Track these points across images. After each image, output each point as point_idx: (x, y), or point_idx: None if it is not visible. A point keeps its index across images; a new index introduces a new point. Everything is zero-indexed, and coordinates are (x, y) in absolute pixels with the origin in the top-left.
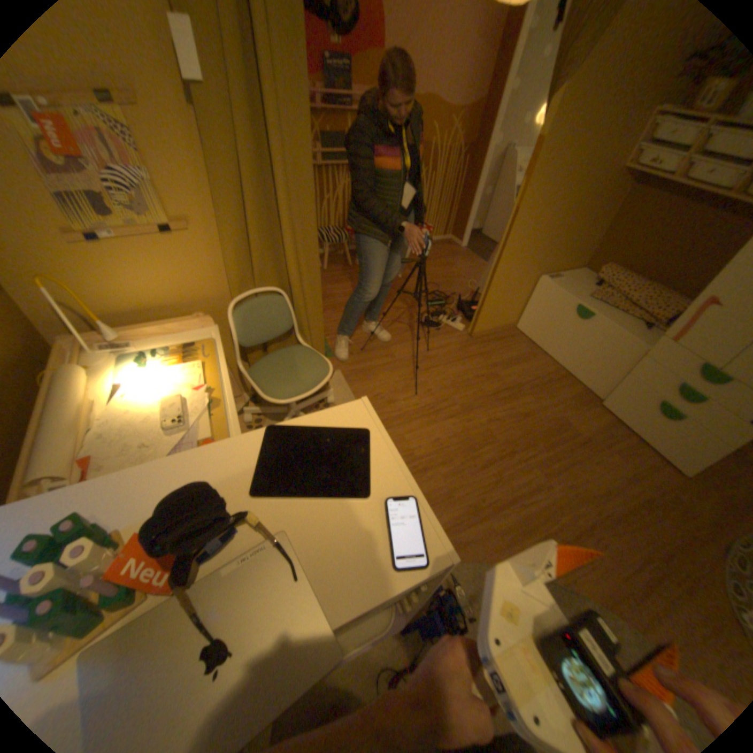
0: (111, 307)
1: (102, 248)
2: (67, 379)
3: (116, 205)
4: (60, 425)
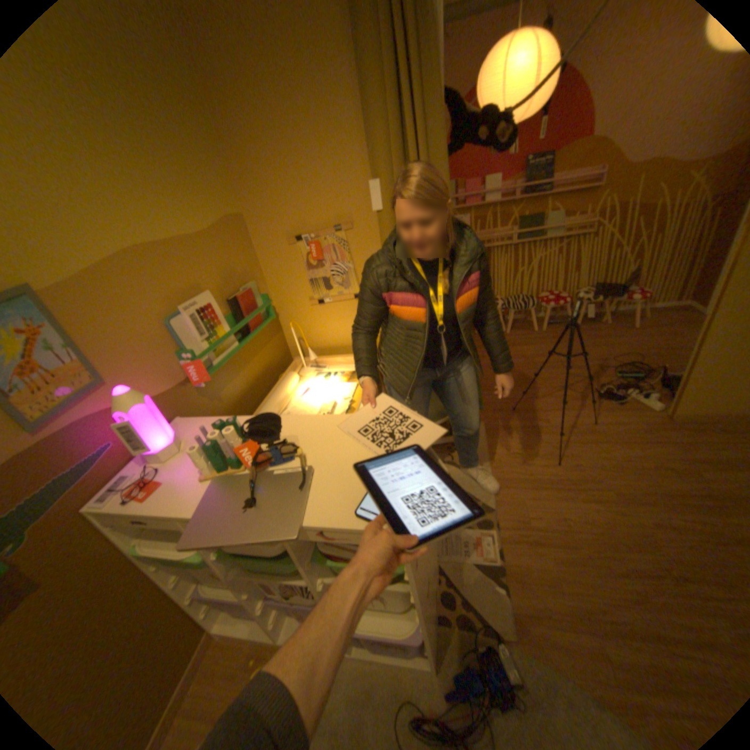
0: (324, 344)
1: (324, 308)
2: (288, 379)
3: (334, 284)
4: (274, 401)
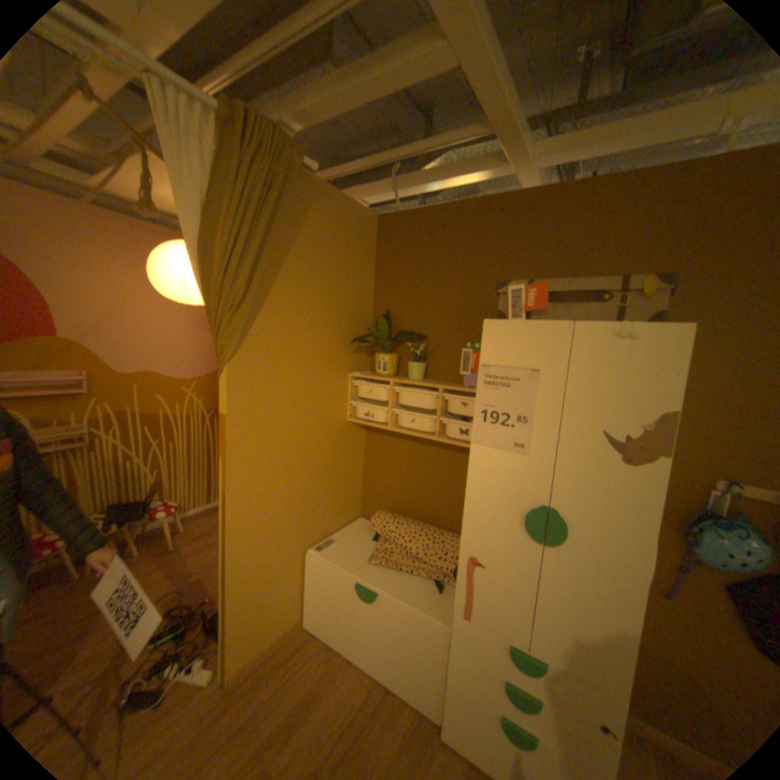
0: None
1: None
2: None
3: None
4: None
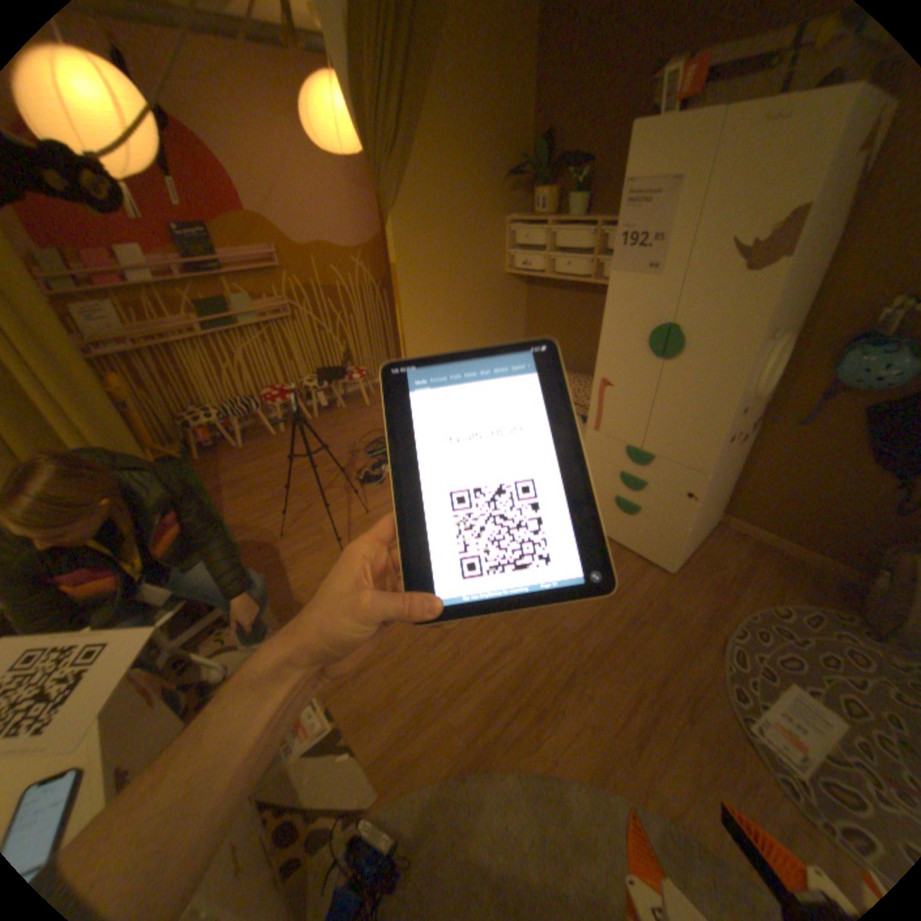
0: None
1: None
2: None
3: None
4: None
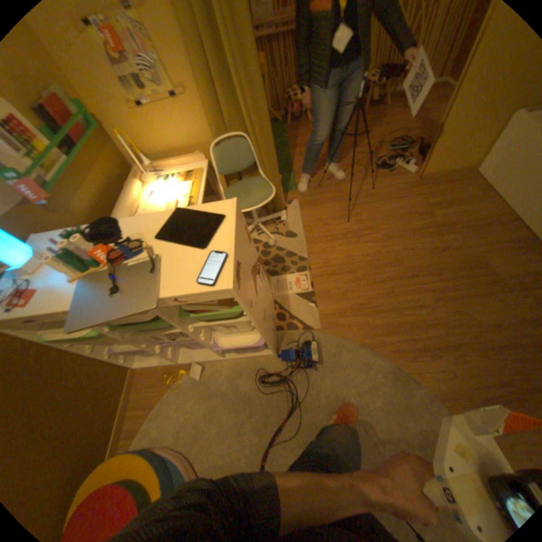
0: (155, 148)
1: (143, 111)
2: (130, 186)
3: (144, 81)
4: (123, 207)
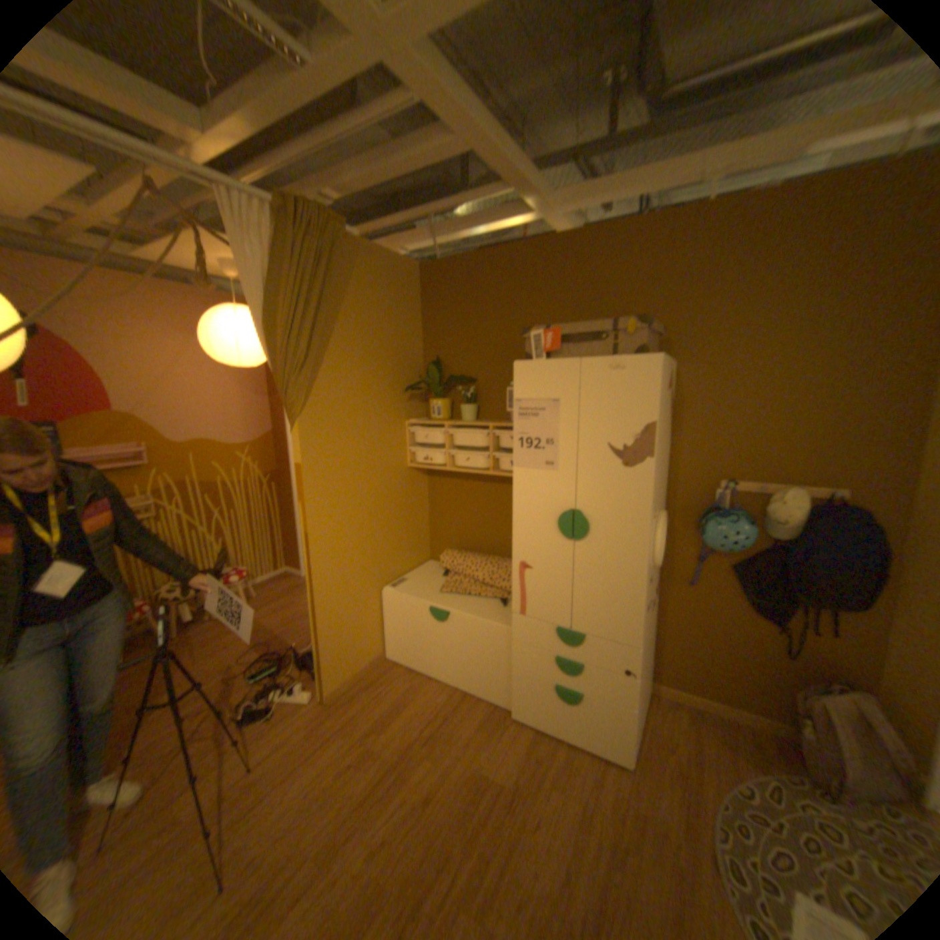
0: None
1: None
2: None
3: None
4: None
